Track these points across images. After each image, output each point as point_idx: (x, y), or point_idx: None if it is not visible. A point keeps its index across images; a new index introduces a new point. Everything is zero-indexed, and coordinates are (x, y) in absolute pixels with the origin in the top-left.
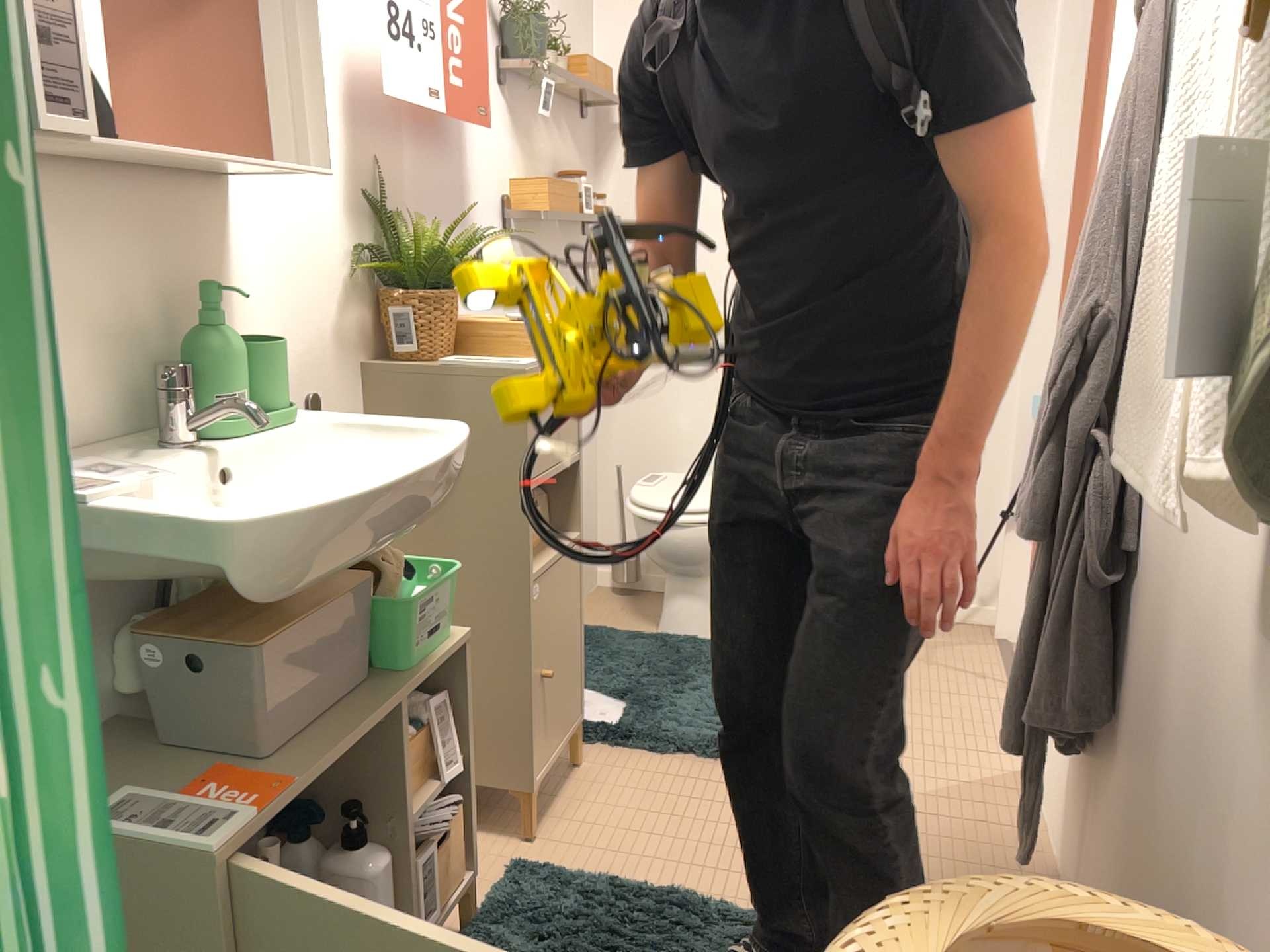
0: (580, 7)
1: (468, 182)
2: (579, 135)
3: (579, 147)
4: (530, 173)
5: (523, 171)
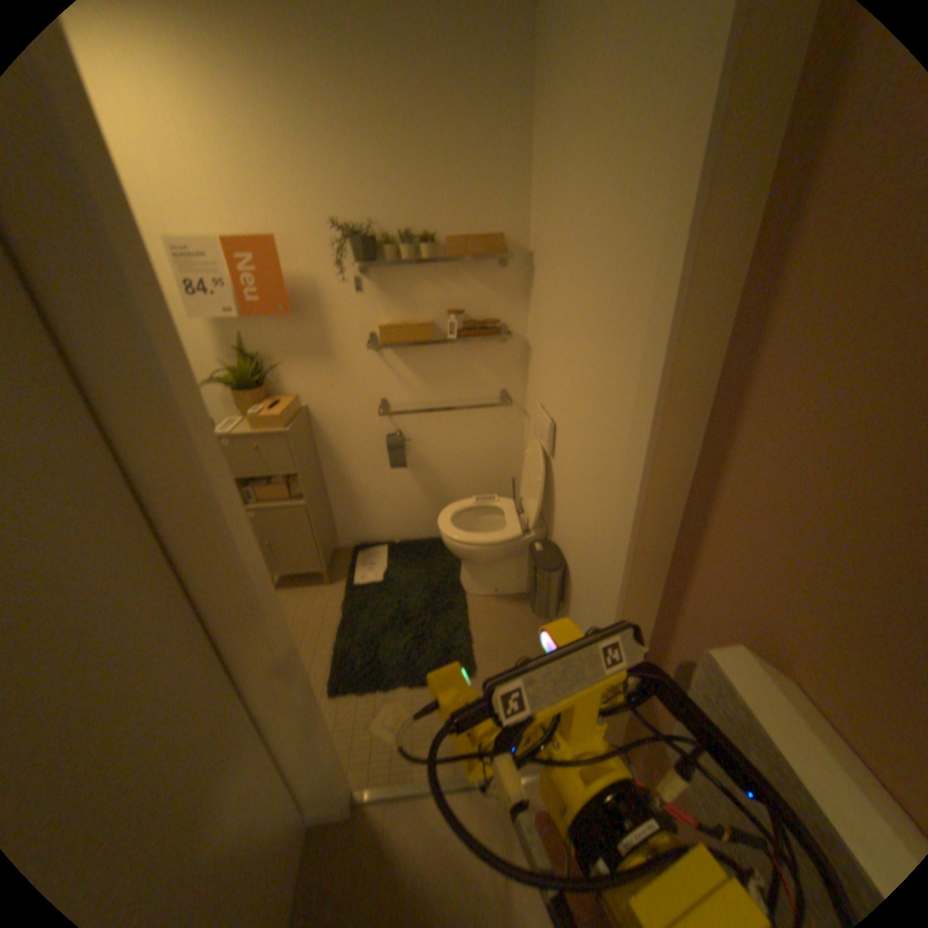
0: (500, 182)
1: (324, 332)
2: (493, 278)
3: (494, 287)
4: (406, 316)
5: (396, 316)
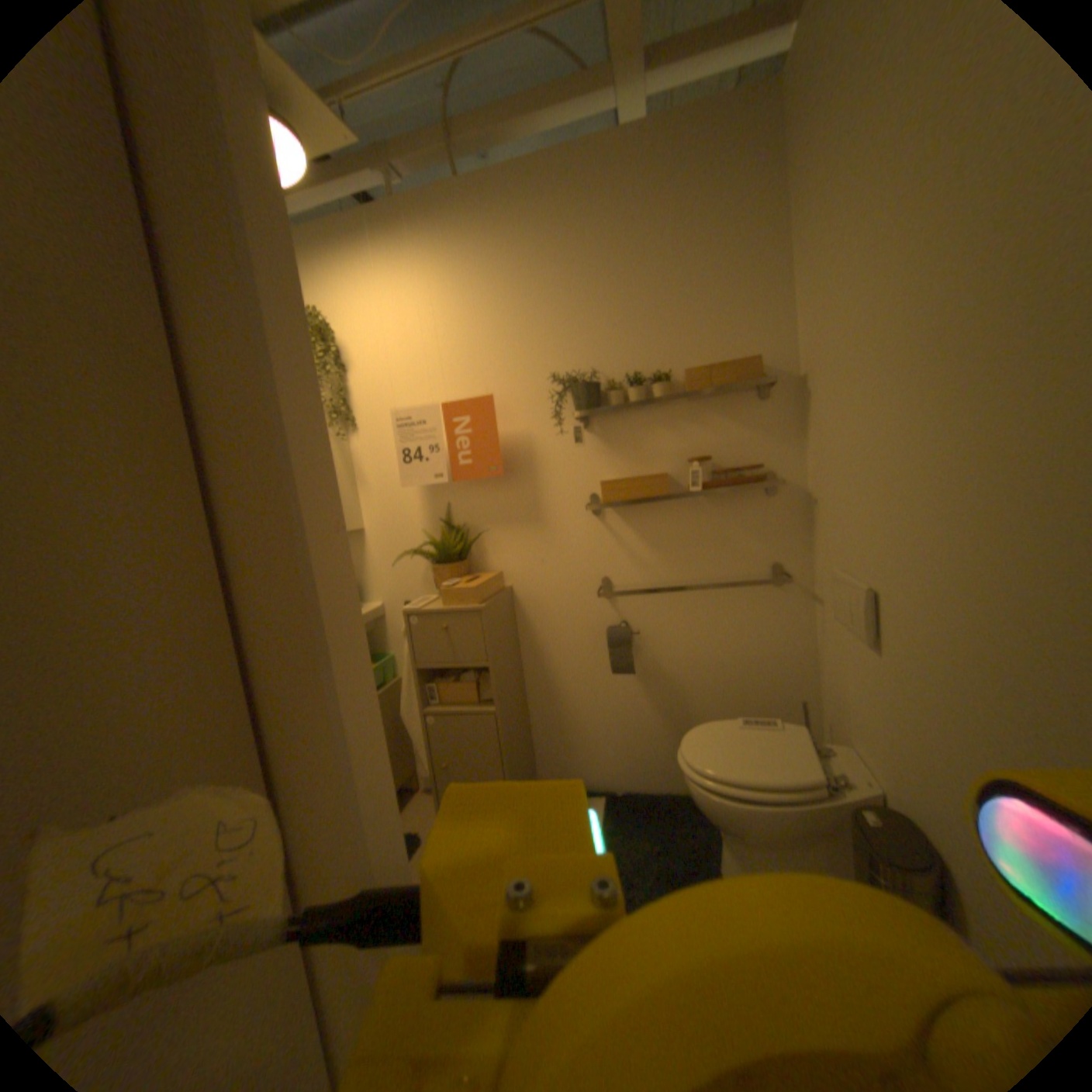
0: (754, 299)
1: (539, 492)
2: (754, 409)
3: (755, 420)
4: (637, 466)
5: (625, 468)
